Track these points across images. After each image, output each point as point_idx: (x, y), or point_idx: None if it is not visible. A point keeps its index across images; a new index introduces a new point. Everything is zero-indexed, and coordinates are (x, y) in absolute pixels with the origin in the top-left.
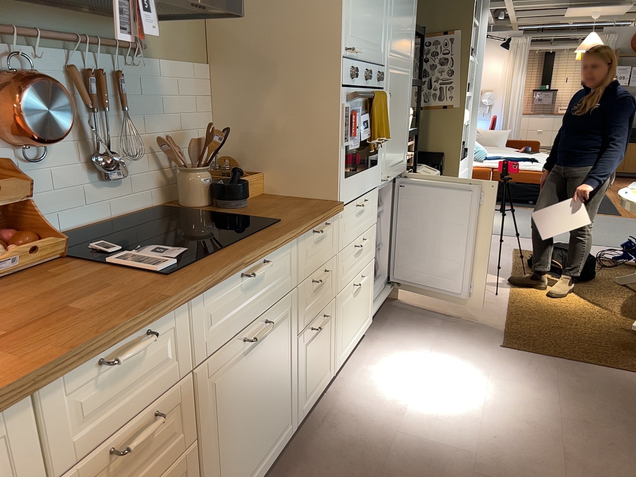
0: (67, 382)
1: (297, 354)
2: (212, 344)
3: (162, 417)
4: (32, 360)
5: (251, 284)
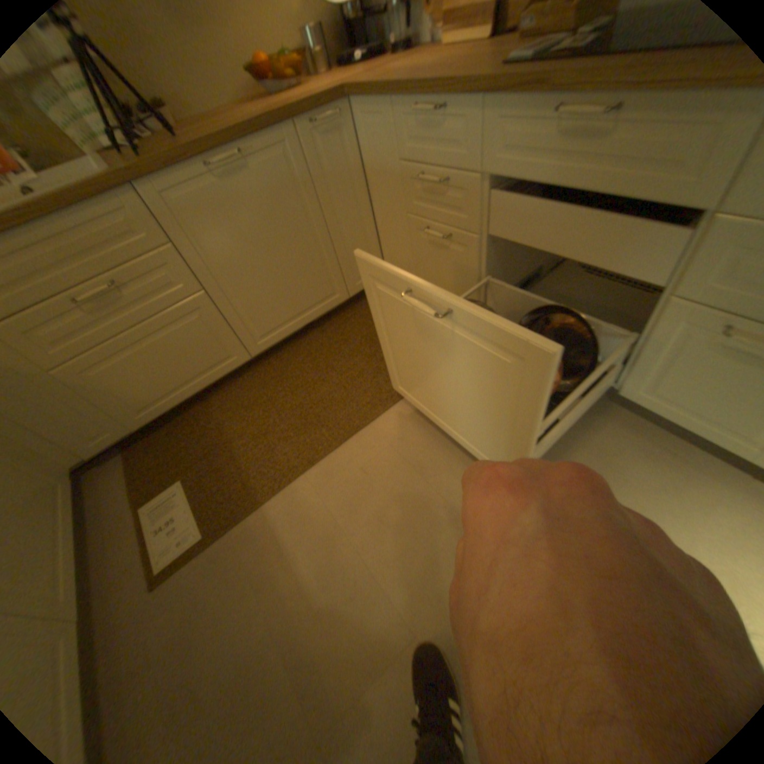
0: (404, 102)
1: (658, 318)
2: (504, 165)
3: (444, 179)
4: (393, 76)
5: (582, 130)
